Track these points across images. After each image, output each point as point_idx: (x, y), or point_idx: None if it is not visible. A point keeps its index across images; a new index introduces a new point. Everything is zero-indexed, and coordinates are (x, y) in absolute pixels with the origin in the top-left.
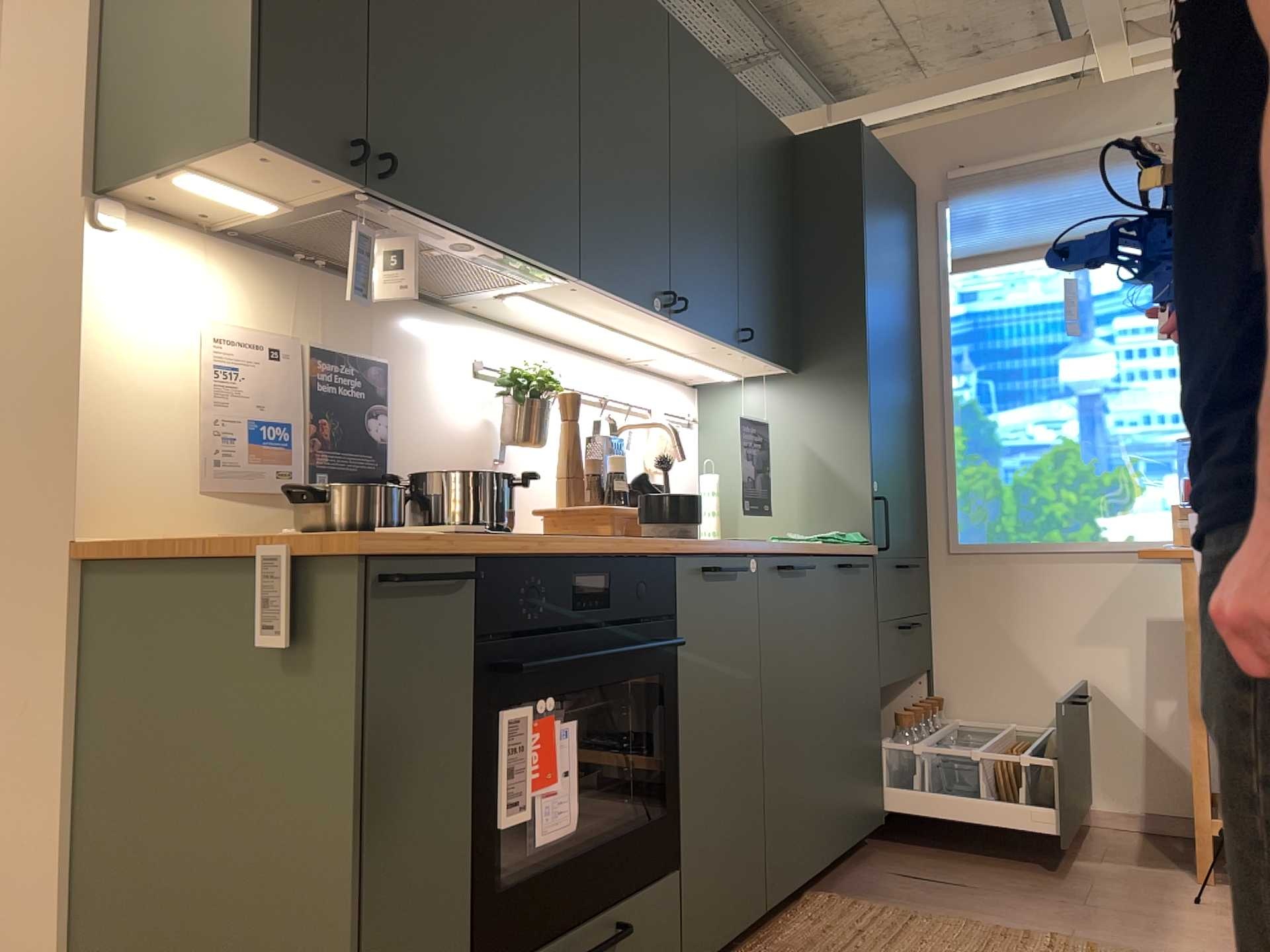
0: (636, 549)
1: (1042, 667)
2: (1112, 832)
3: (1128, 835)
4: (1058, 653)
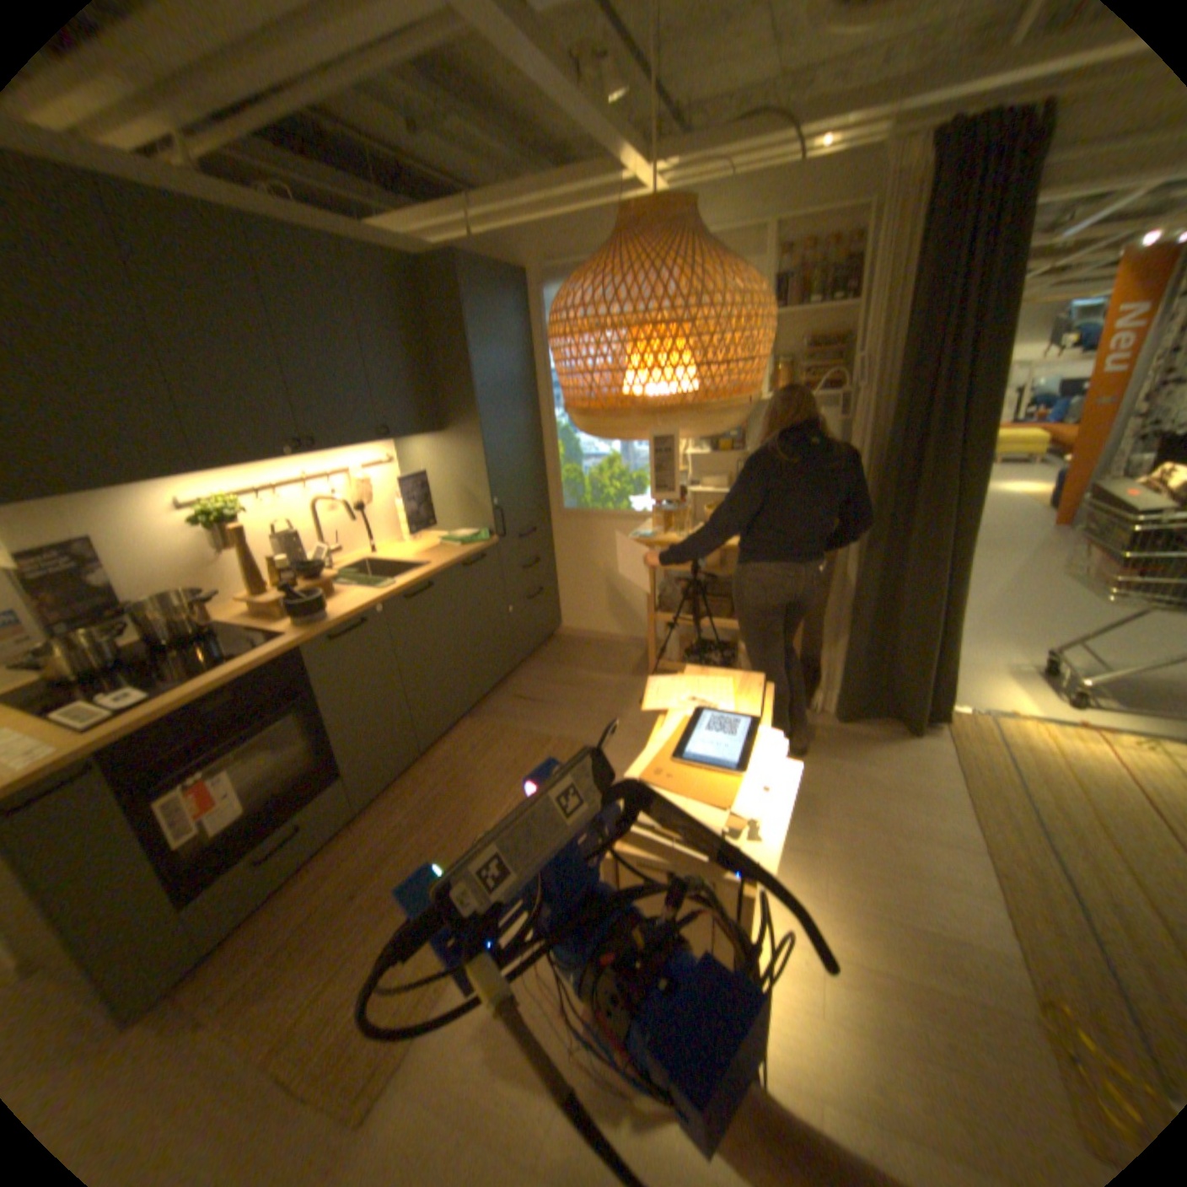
0: (257, 660)
1: (604, 573)
2: (632, 649)
3: (638, 651)
4: (611, 567)
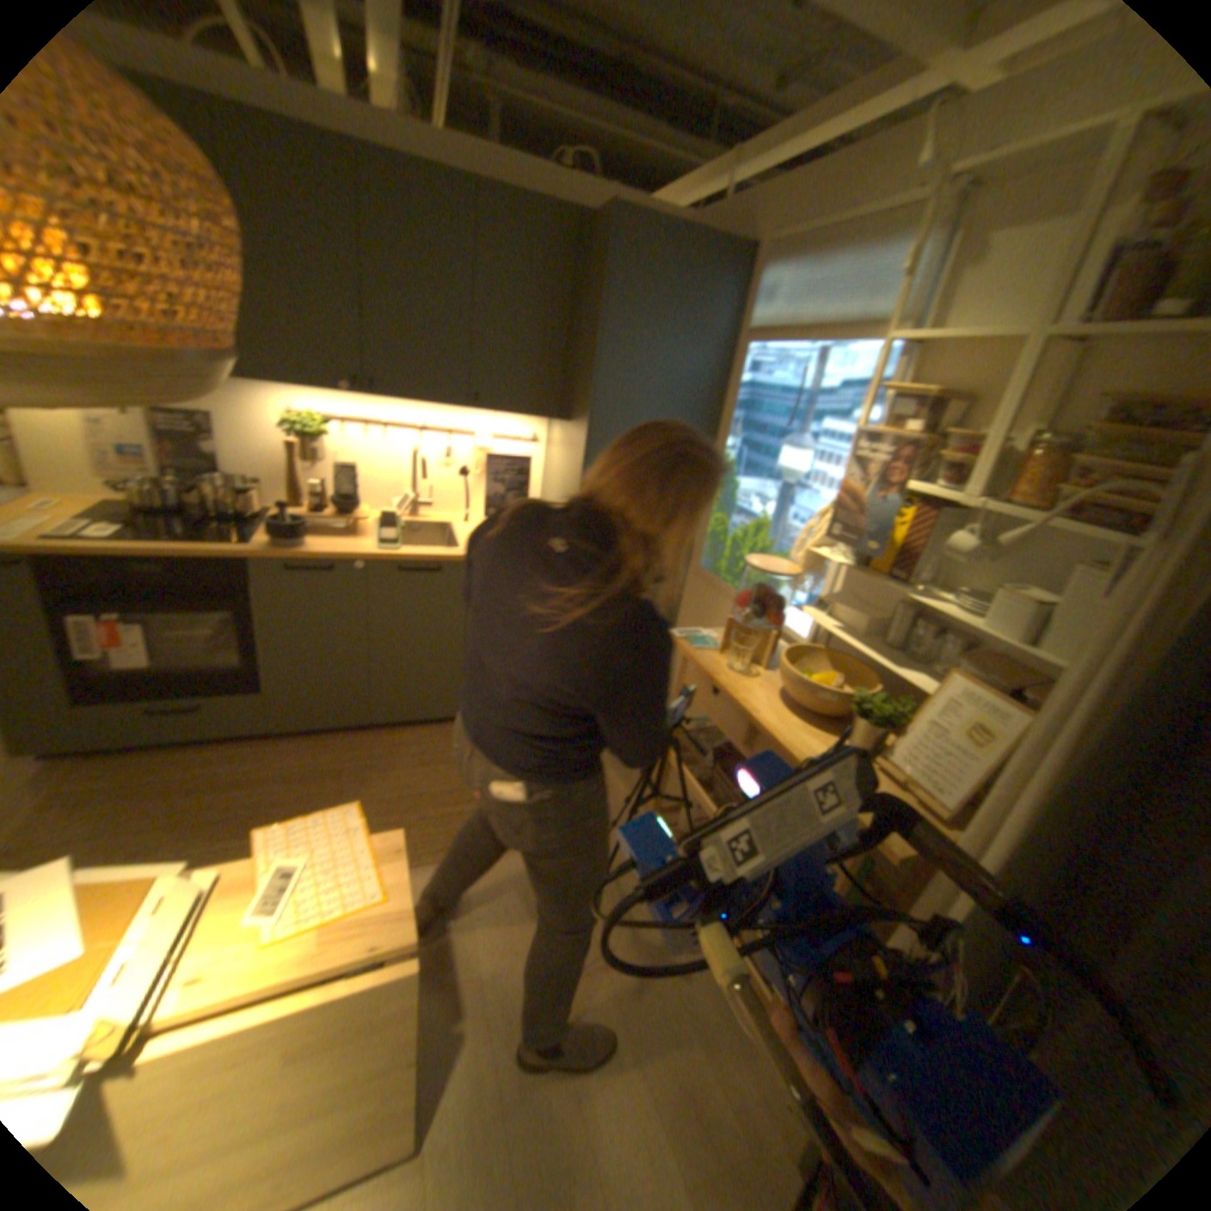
0: (196, 556)
1: None
2: None
3: None
4: None
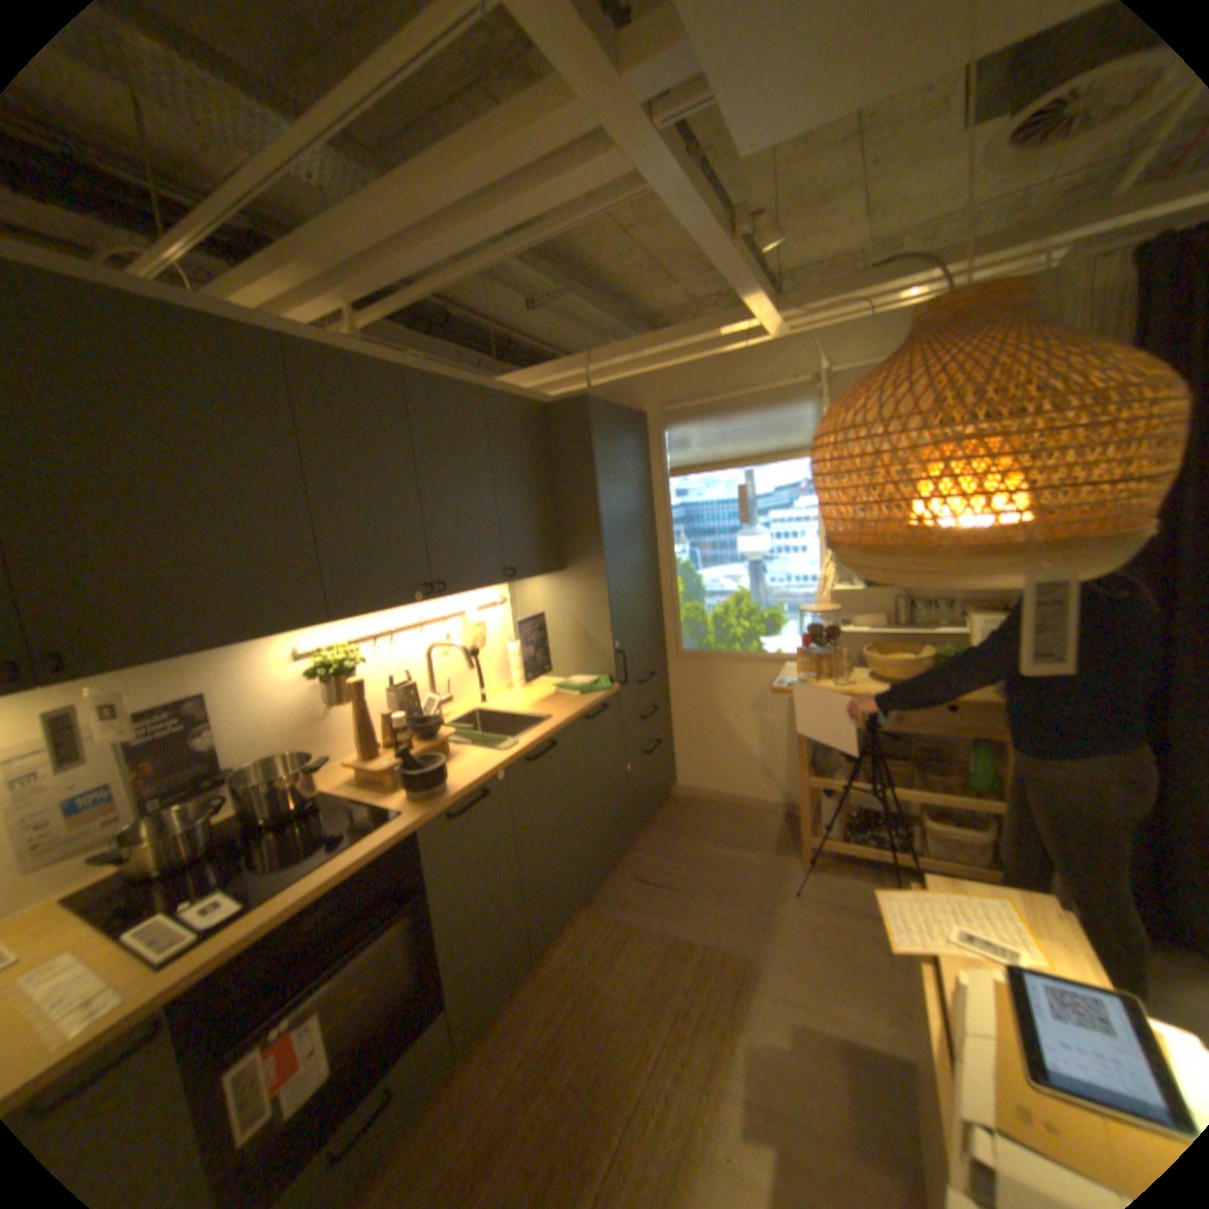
0: (370, 852)
1: (730, 724)
2: (767, 817)
3: (776, 820)
4: (739, 716)
